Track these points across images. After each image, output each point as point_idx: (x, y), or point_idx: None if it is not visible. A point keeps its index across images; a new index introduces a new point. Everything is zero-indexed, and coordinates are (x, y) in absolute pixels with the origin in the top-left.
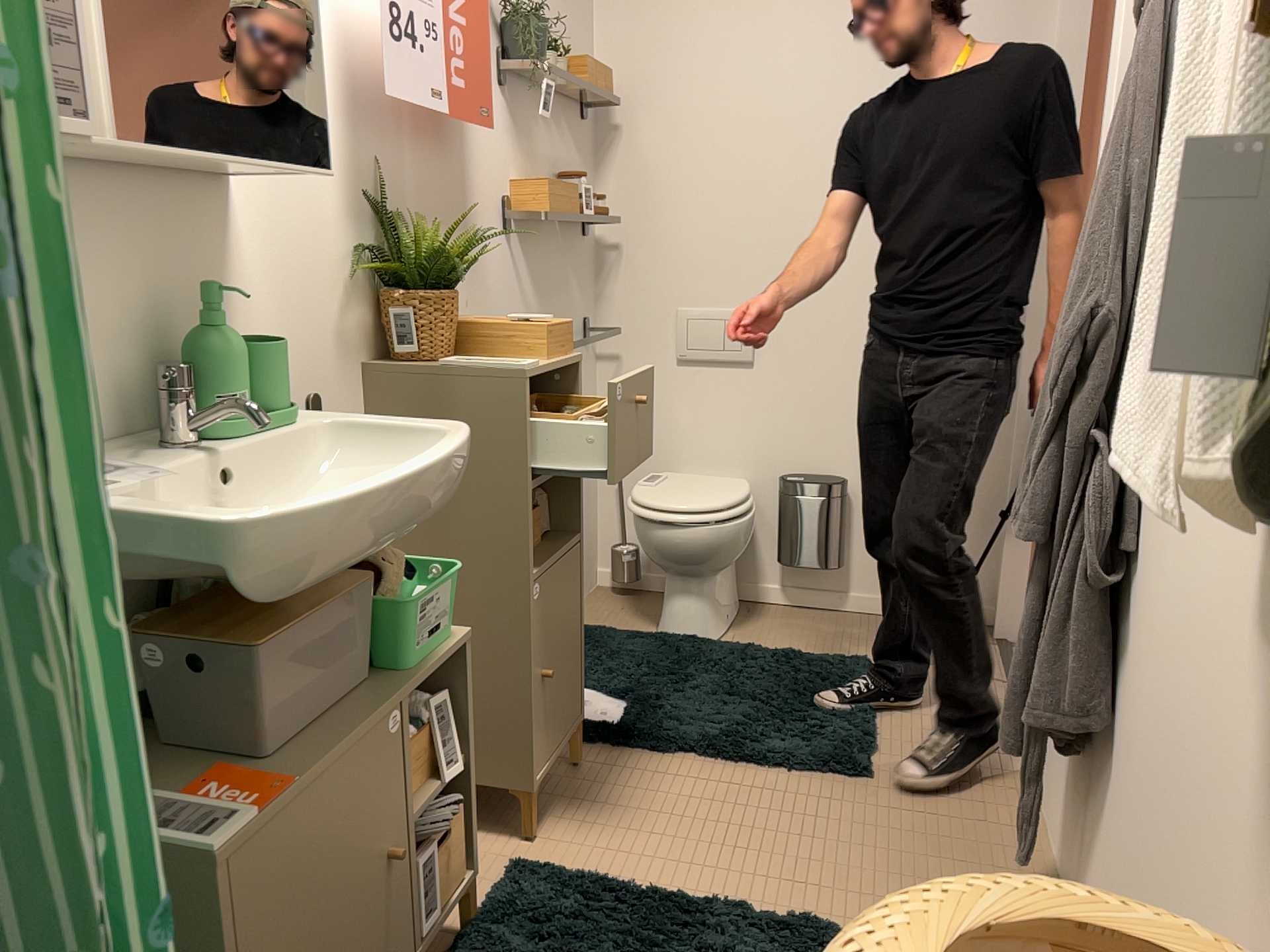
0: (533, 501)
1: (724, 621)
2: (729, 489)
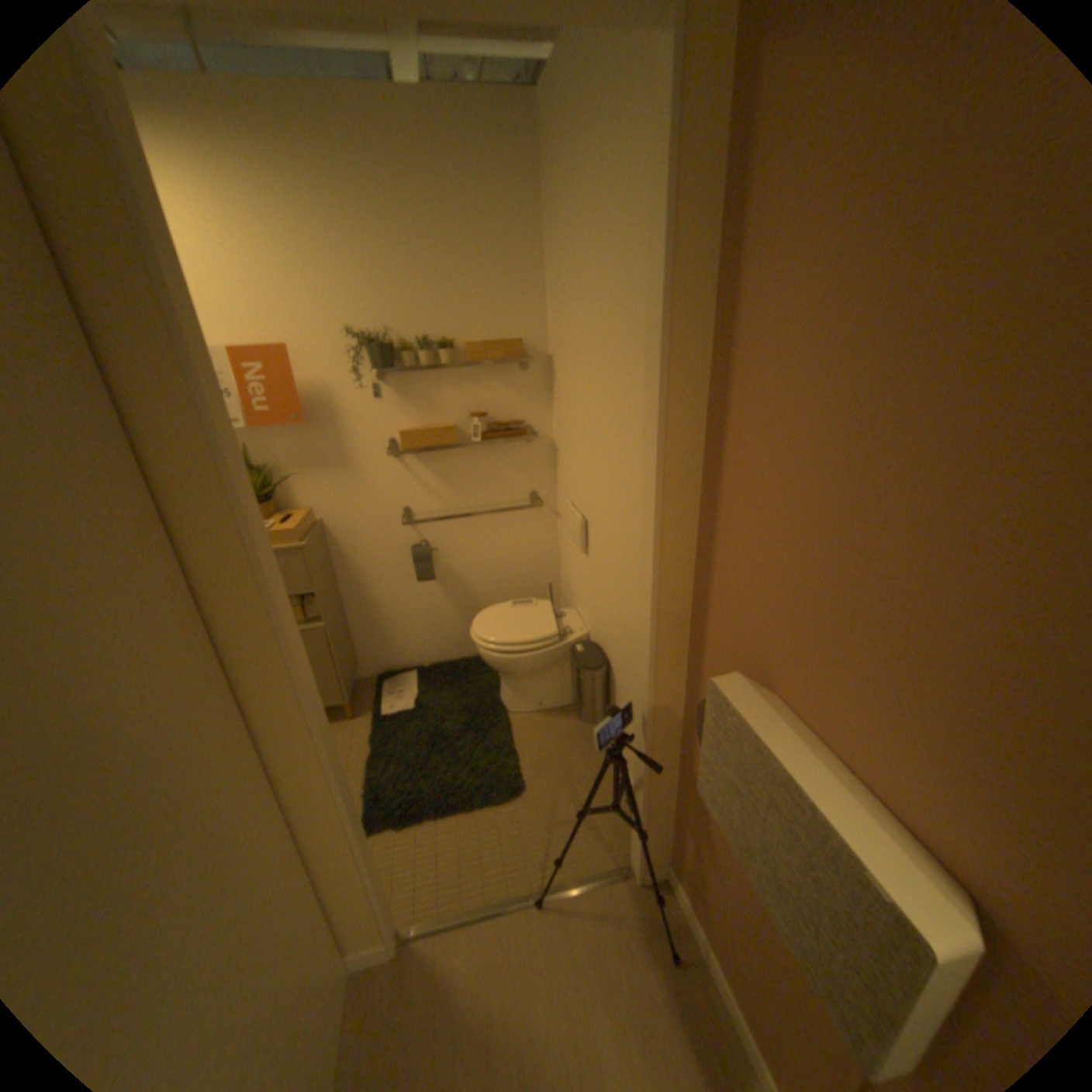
0: None
1: (529, 704)
2: (531, 631)
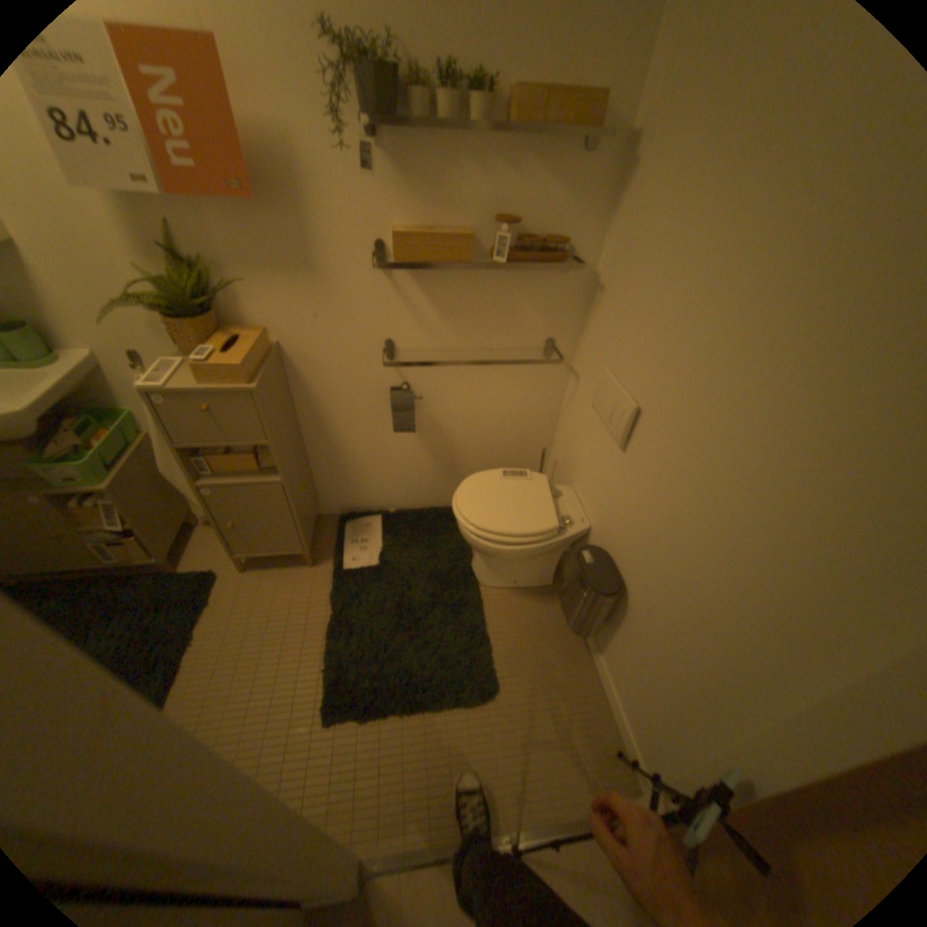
0: (175, 454)
1: (504, 581)
2: (528, 519)
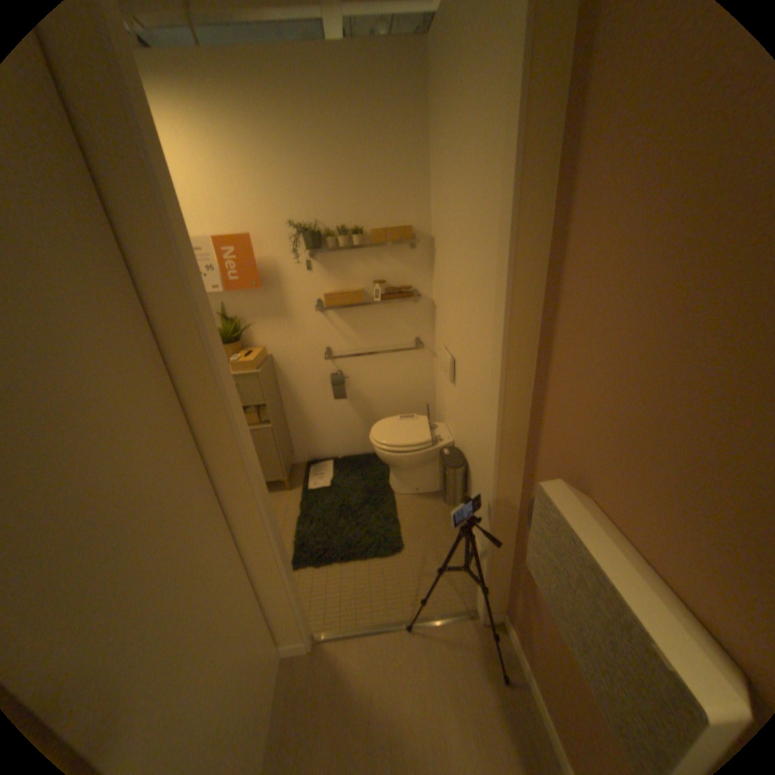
0: None
1: (409, 489)
2: (412, 437)
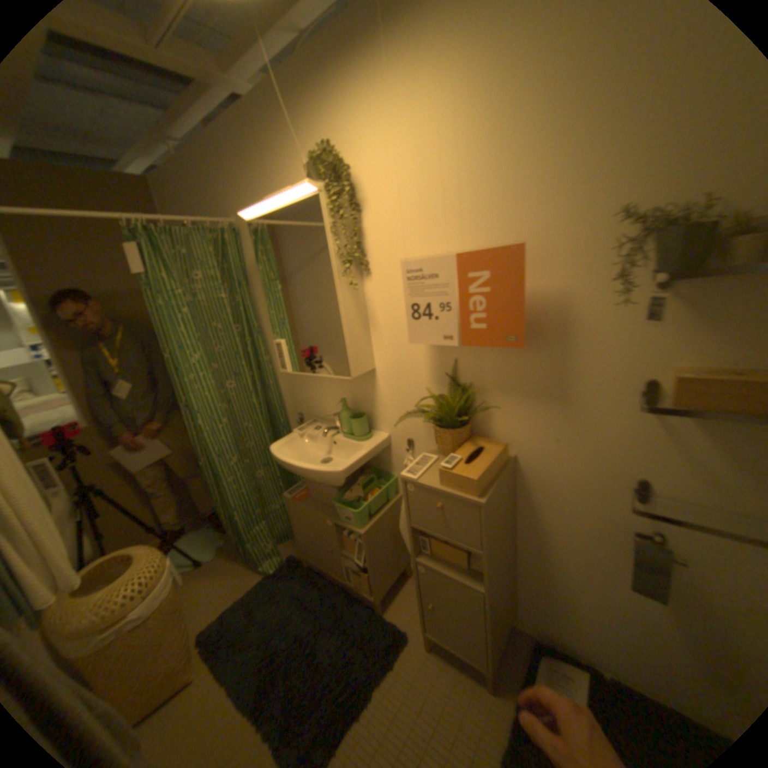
0: (409, 530)
1: None
2: None
